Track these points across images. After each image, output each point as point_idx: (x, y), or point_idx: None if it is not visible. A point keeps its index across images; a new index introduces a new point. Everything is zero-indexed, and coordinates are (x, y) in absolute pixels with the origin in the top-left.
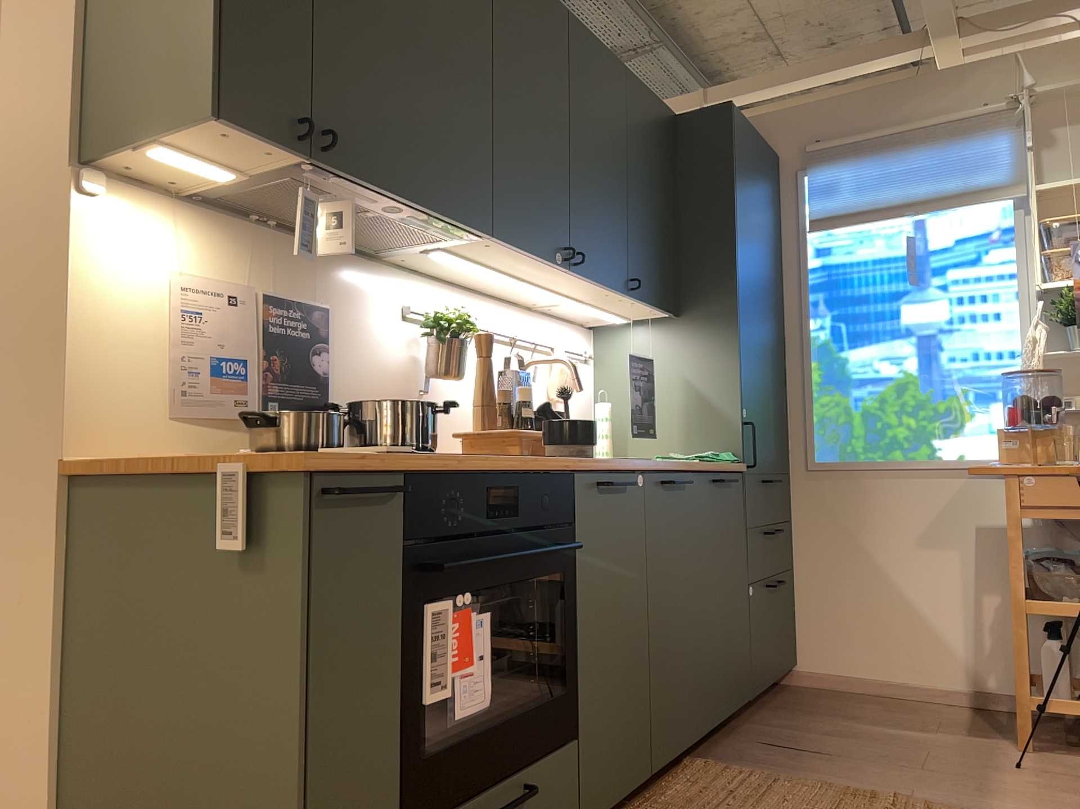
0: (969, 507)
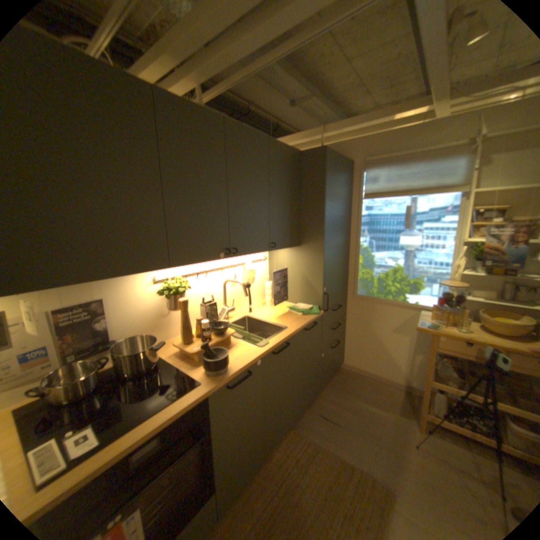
0: (416, 323)
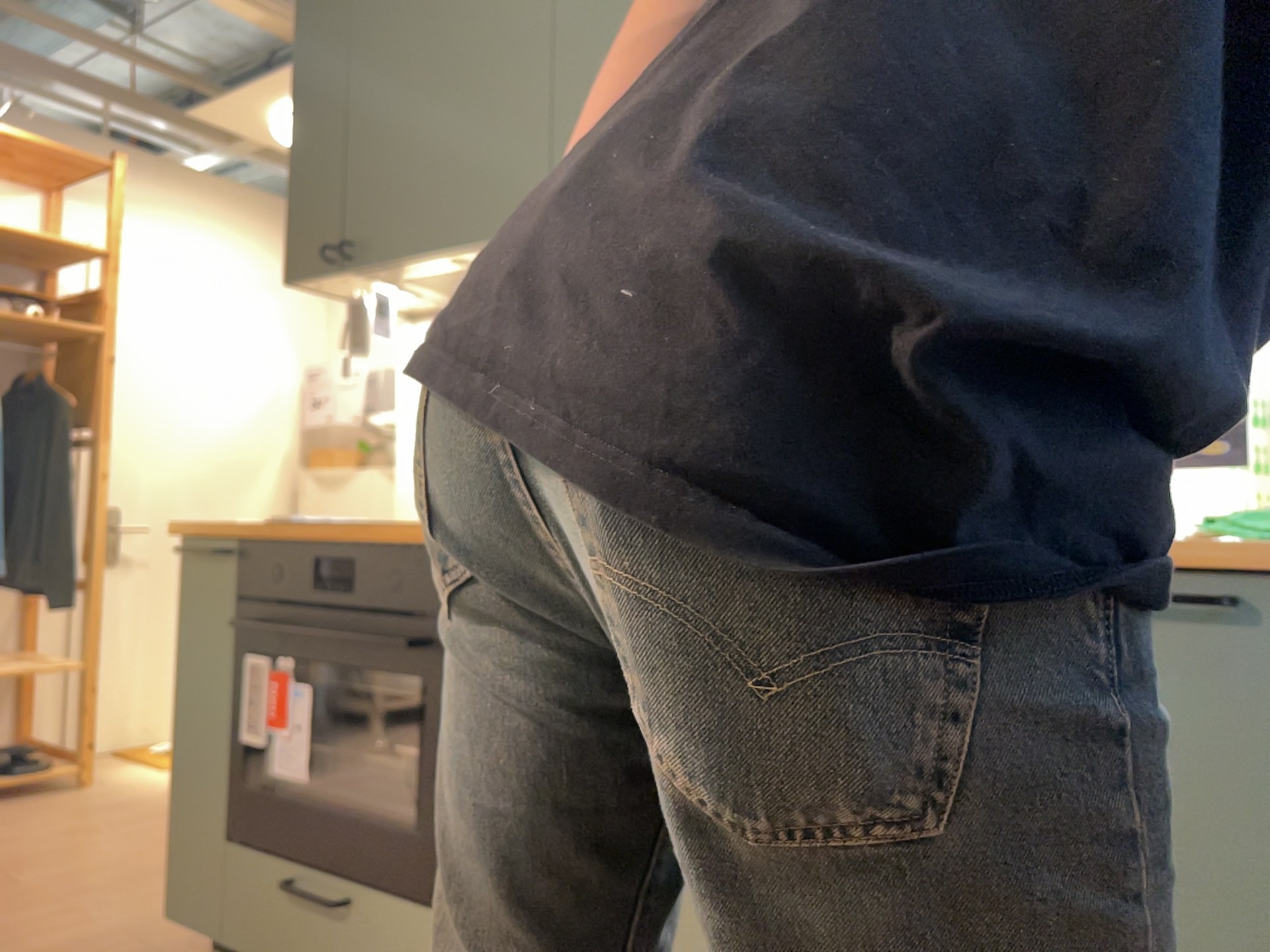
0: None
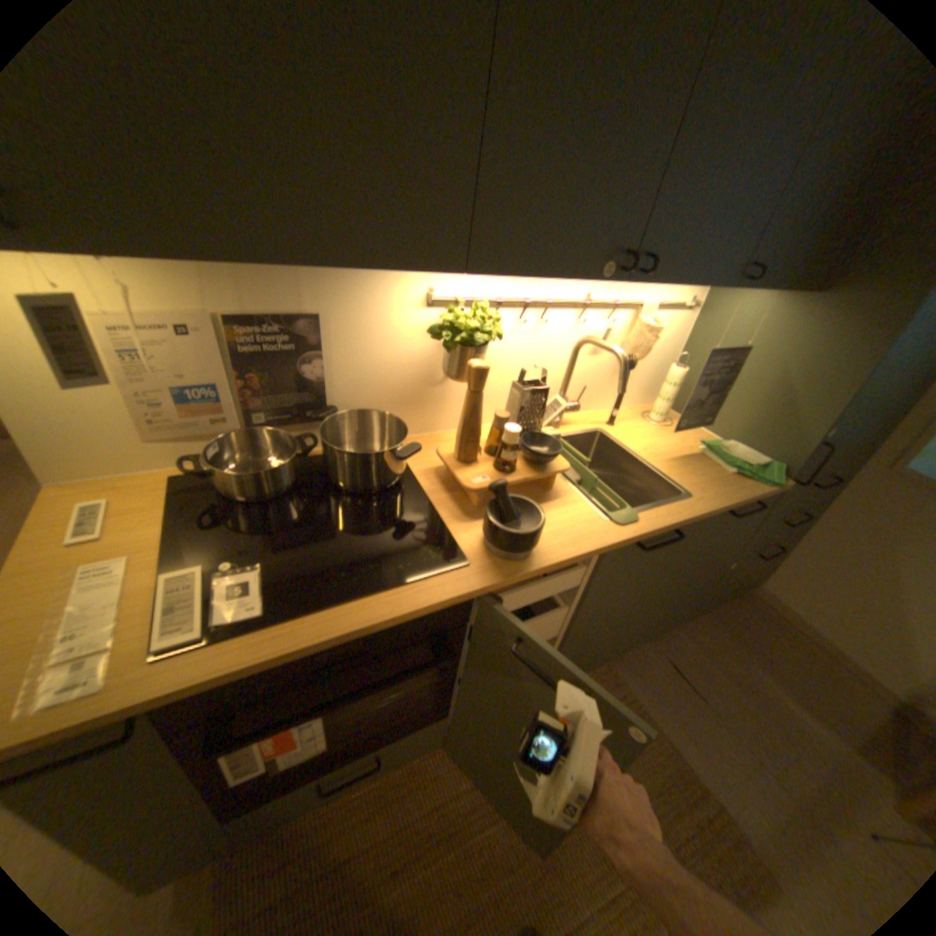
0: None
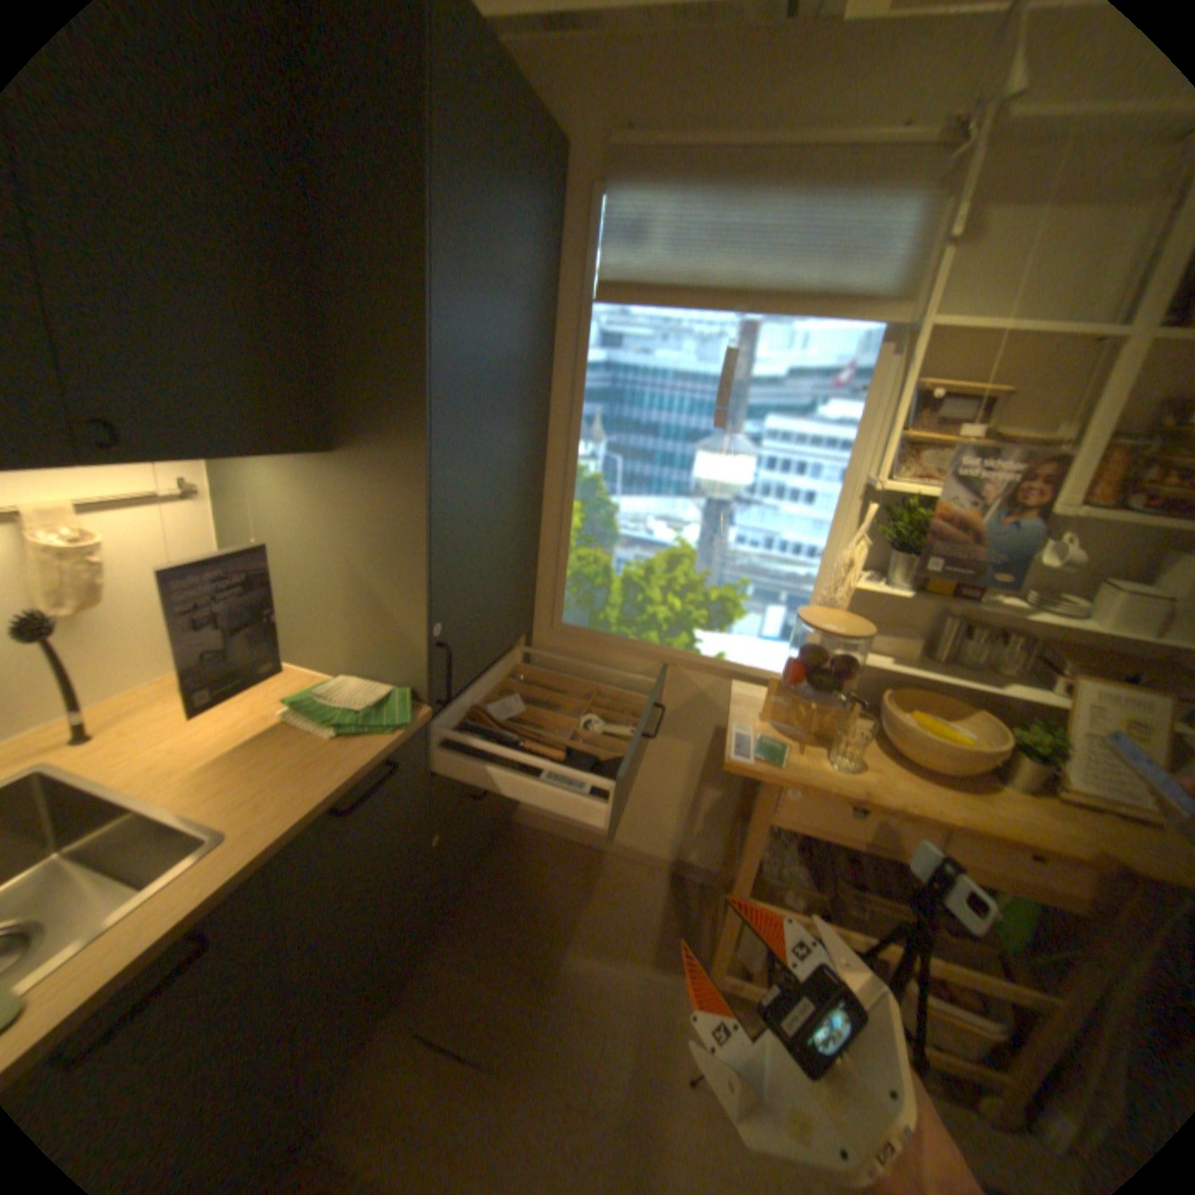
0: (714, 708)
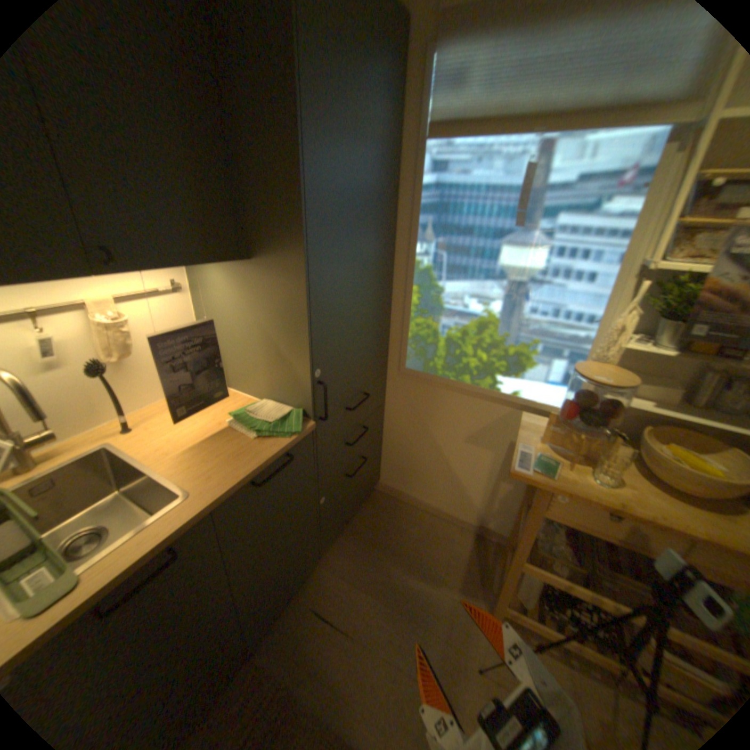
0: (509, 429)
